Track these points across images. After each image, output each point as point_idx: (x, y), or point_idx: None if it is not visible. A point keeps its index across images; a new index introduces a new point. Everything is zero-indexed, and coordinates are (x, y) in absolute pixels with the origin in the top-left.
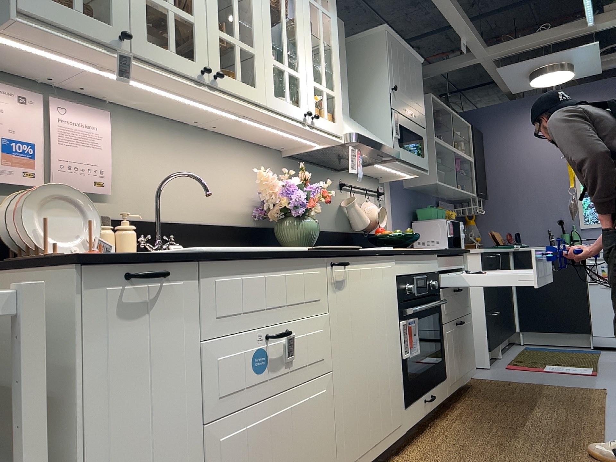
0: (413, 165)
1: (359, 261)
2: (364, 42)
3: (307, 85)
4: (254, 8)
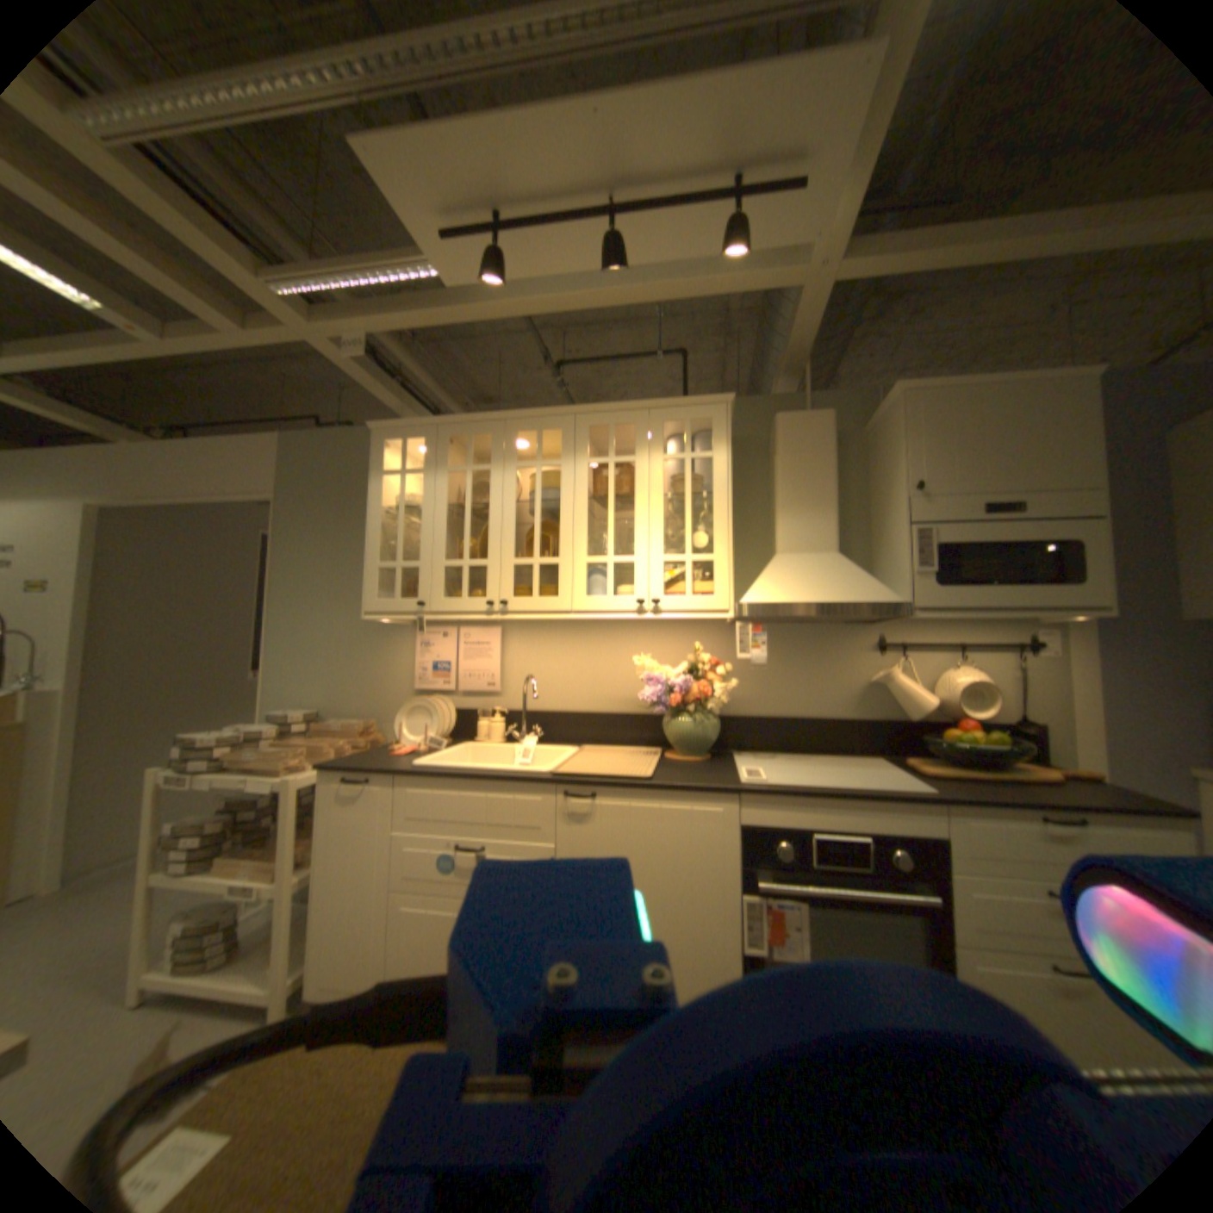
0: (1020, 608)
1: (628, 794)
2: (886, 415)
3: (647, 564)
4: (561, 516)
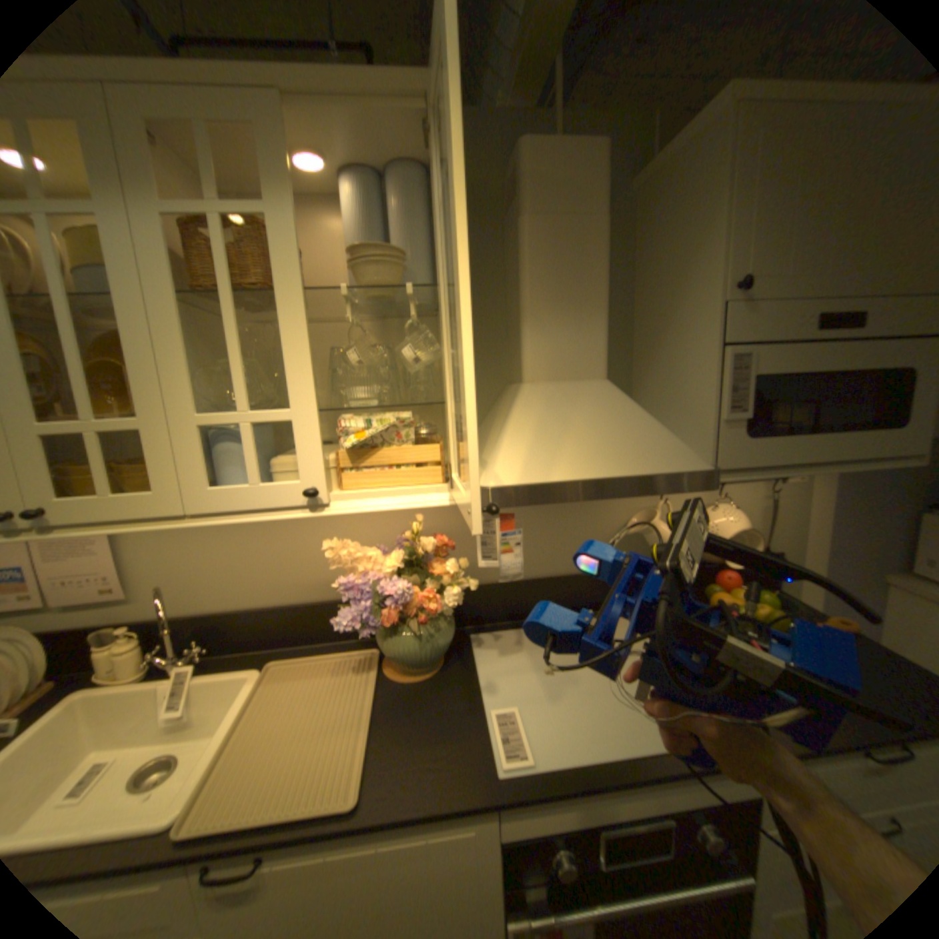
0: (831, 459)
1: (320, 846)
2: (686, 155)
3: (317, 424)
4: (123, 332)
